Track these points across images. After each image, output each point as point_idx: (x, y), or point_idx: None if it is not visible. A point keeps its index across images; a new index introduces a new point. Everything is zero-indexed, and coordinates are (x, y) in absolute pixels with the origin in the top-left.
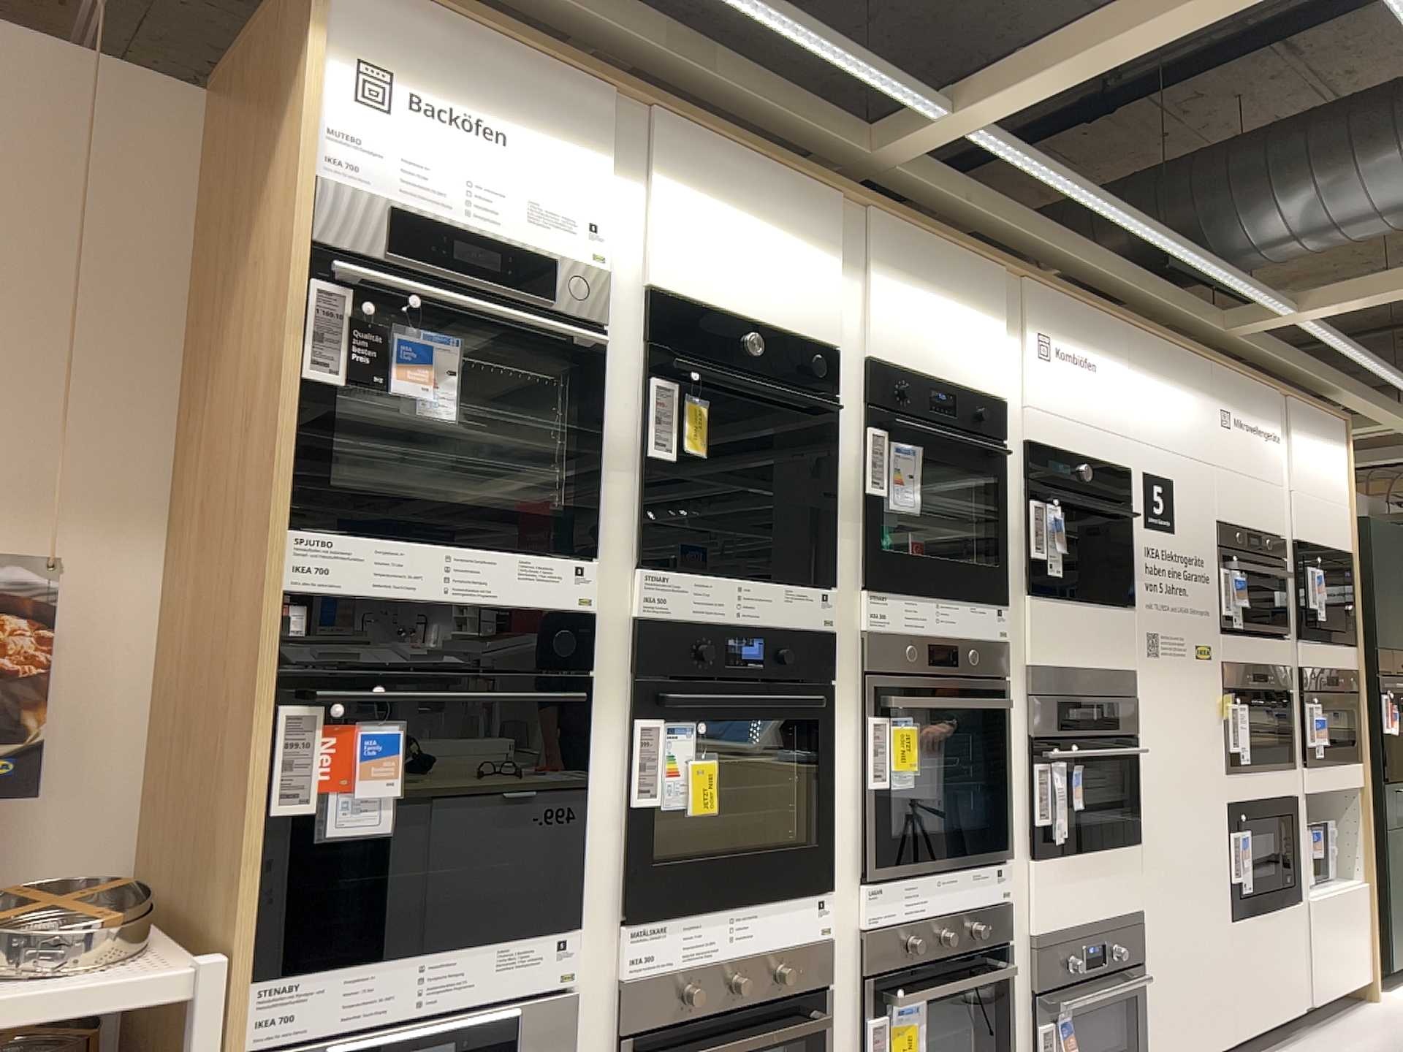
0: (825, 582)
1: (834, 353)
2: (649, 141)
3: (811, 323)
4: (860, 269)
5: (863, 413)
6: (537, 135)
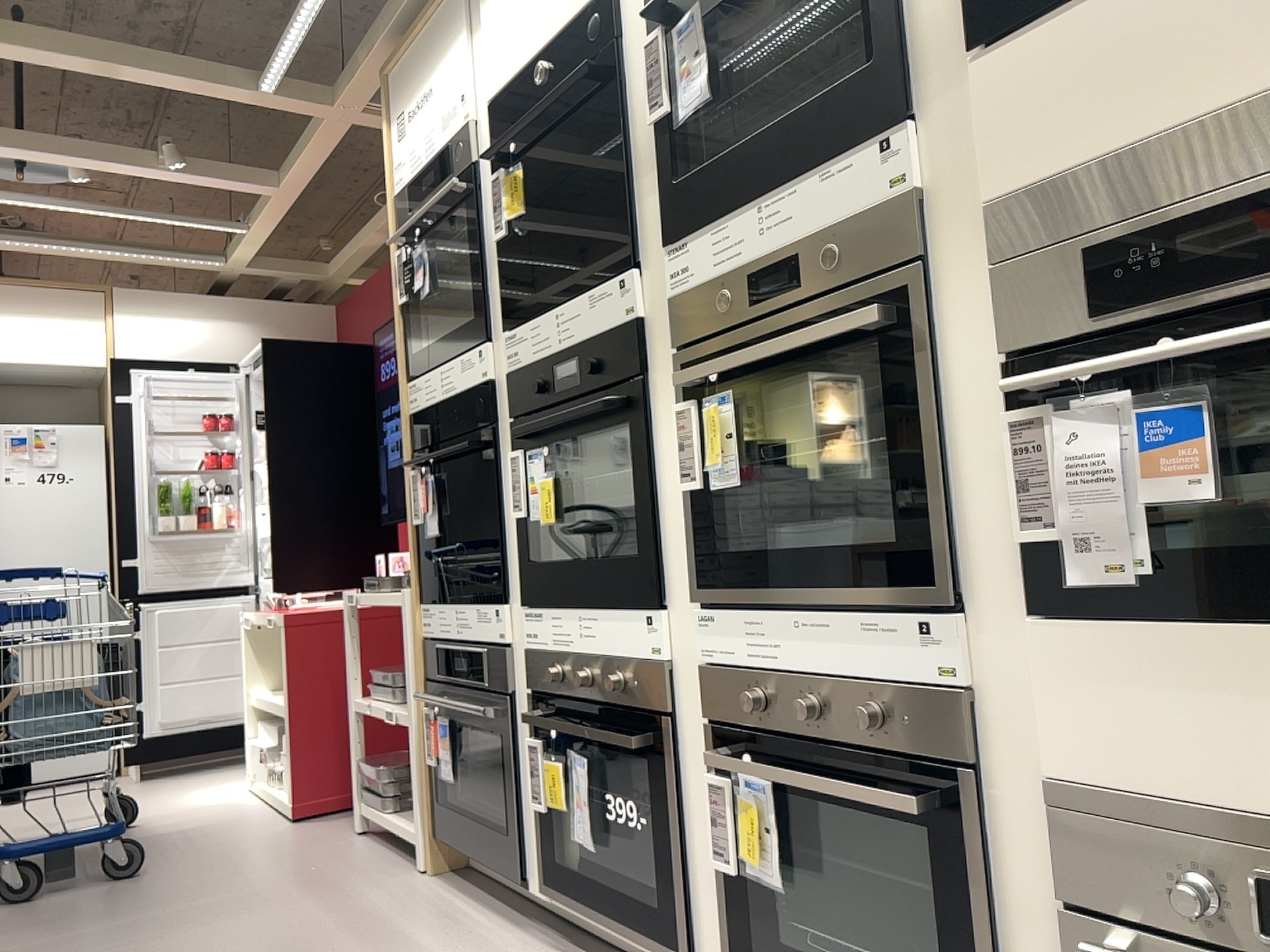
0: (631, 263)
1: None
2: None
3: None
4: None
5: (638, 22)
6: (434, 64)
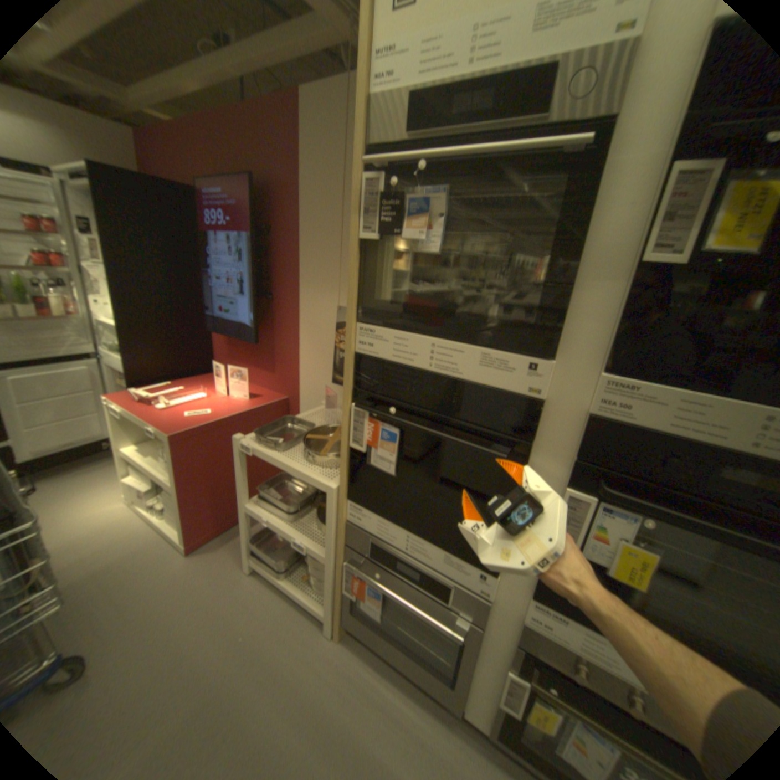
0: None
1: None
2: None
3: None
4: None
5: None
6: None
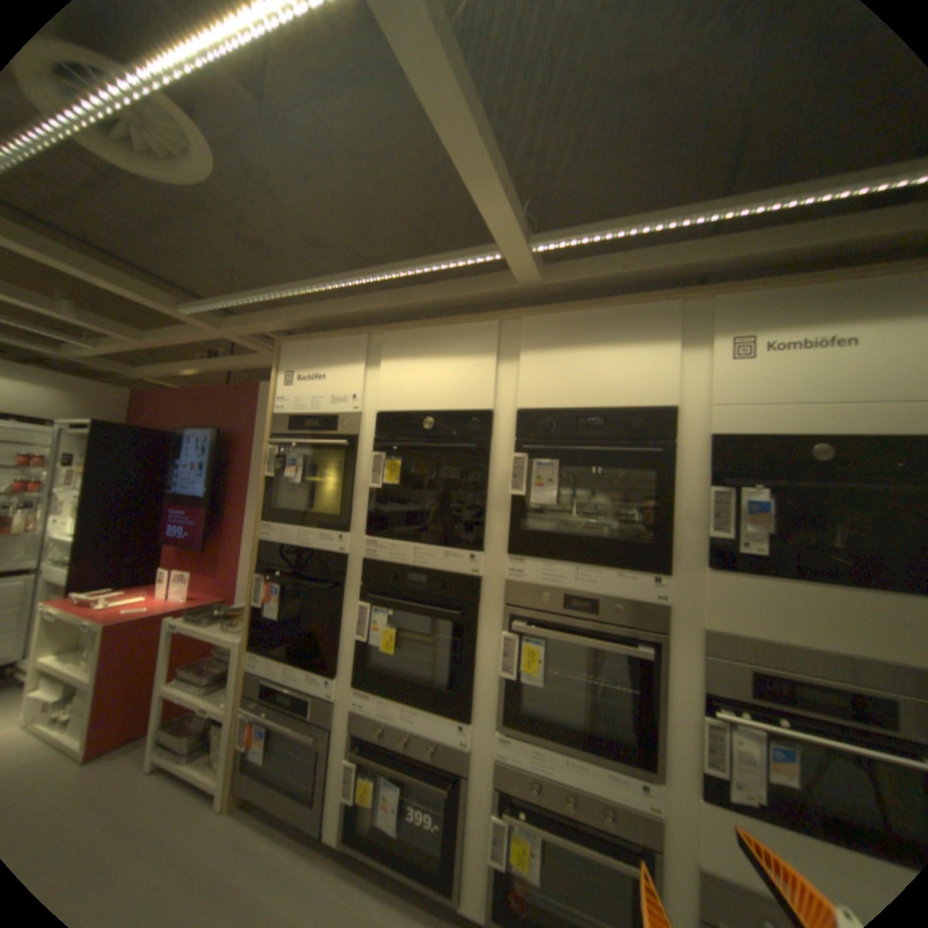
0: (480, 550)
1: (497, 409)
2: (381, 342)
3: (472, 397)
4: (519, 349)
5: (512, 443)
6: (331, 365)
